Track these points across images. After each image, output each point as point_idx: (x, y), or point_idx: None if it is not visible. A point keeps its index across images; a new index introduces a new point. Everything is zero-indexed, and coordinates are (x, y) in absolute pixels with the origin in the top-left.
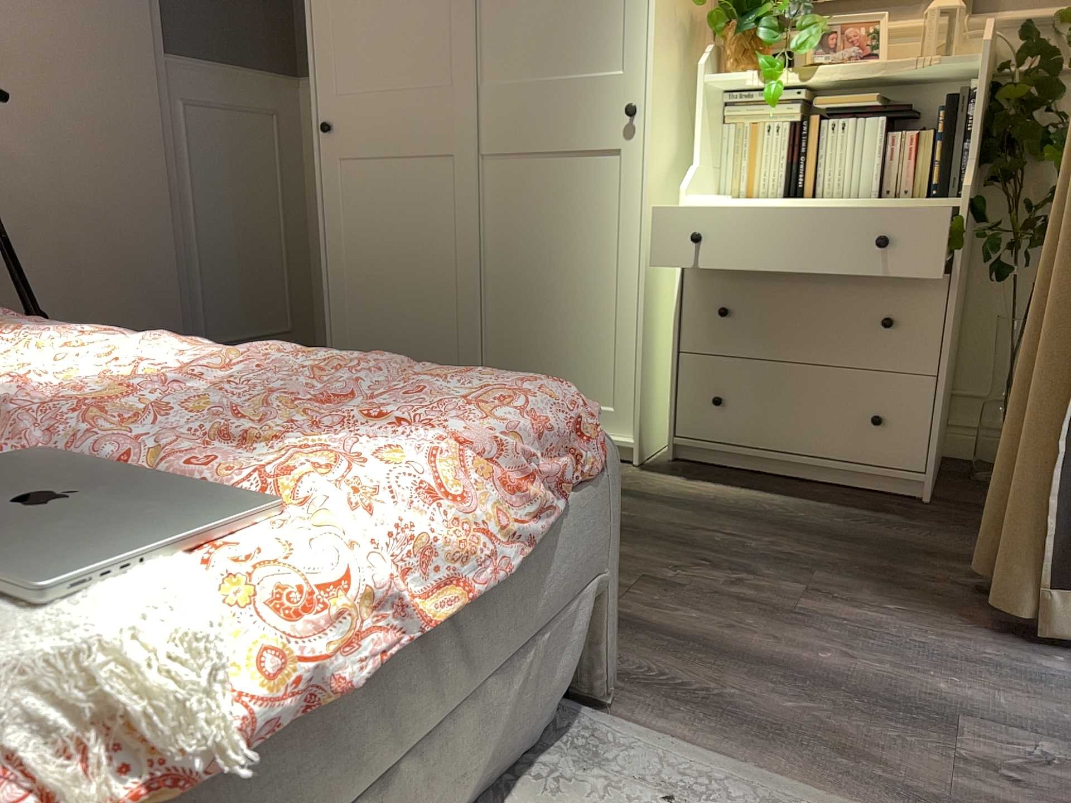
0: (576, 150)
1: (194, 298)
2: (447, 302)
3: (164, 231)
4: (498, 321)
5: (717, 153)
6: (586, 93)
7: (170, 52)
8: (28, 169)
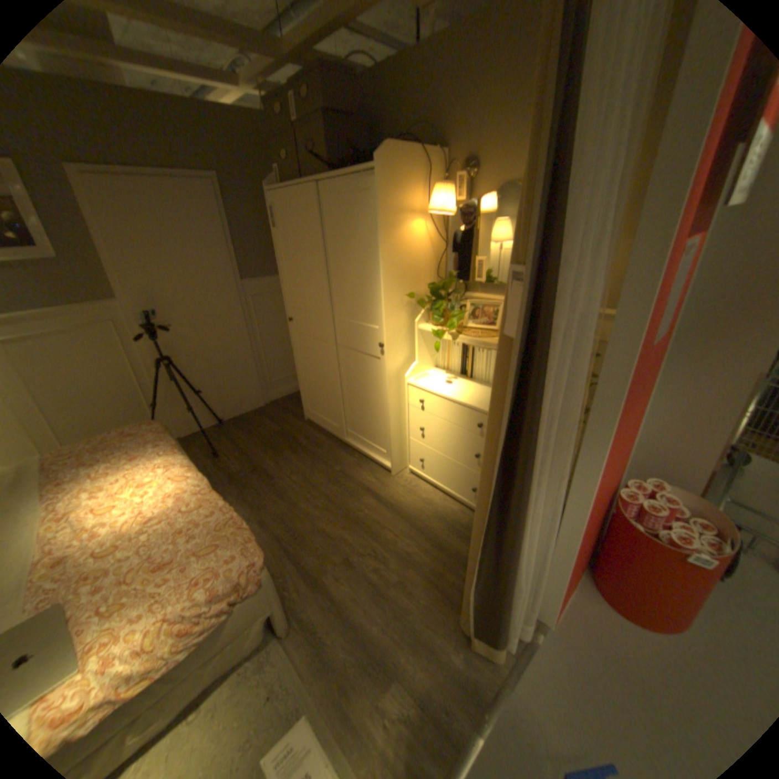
0: (366, 354)
1: (262, 369)
2: (332, 396)
3: (245, 349)
4: (349, 407)
5: (433, 351)
6: (367, 333)
7: (242, 279)
8: (189, 340)
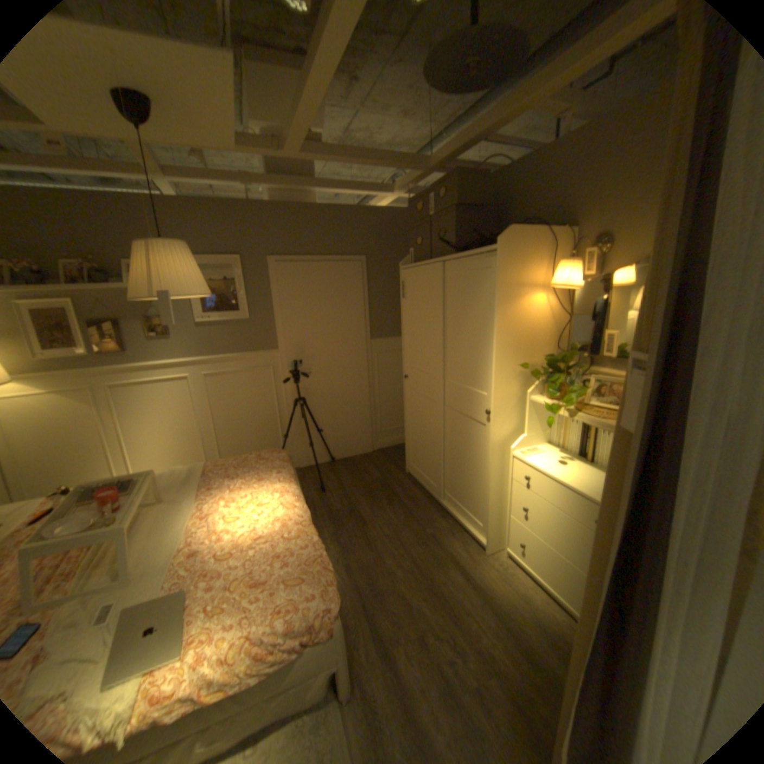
0: (472, 419)
1: (375, 417)
2: (434, 454)
3: (364, 398)
4: (449, 469)
5: (548, 425)
6: (475, 398)
7: (372, 339)
8: (322, 386)
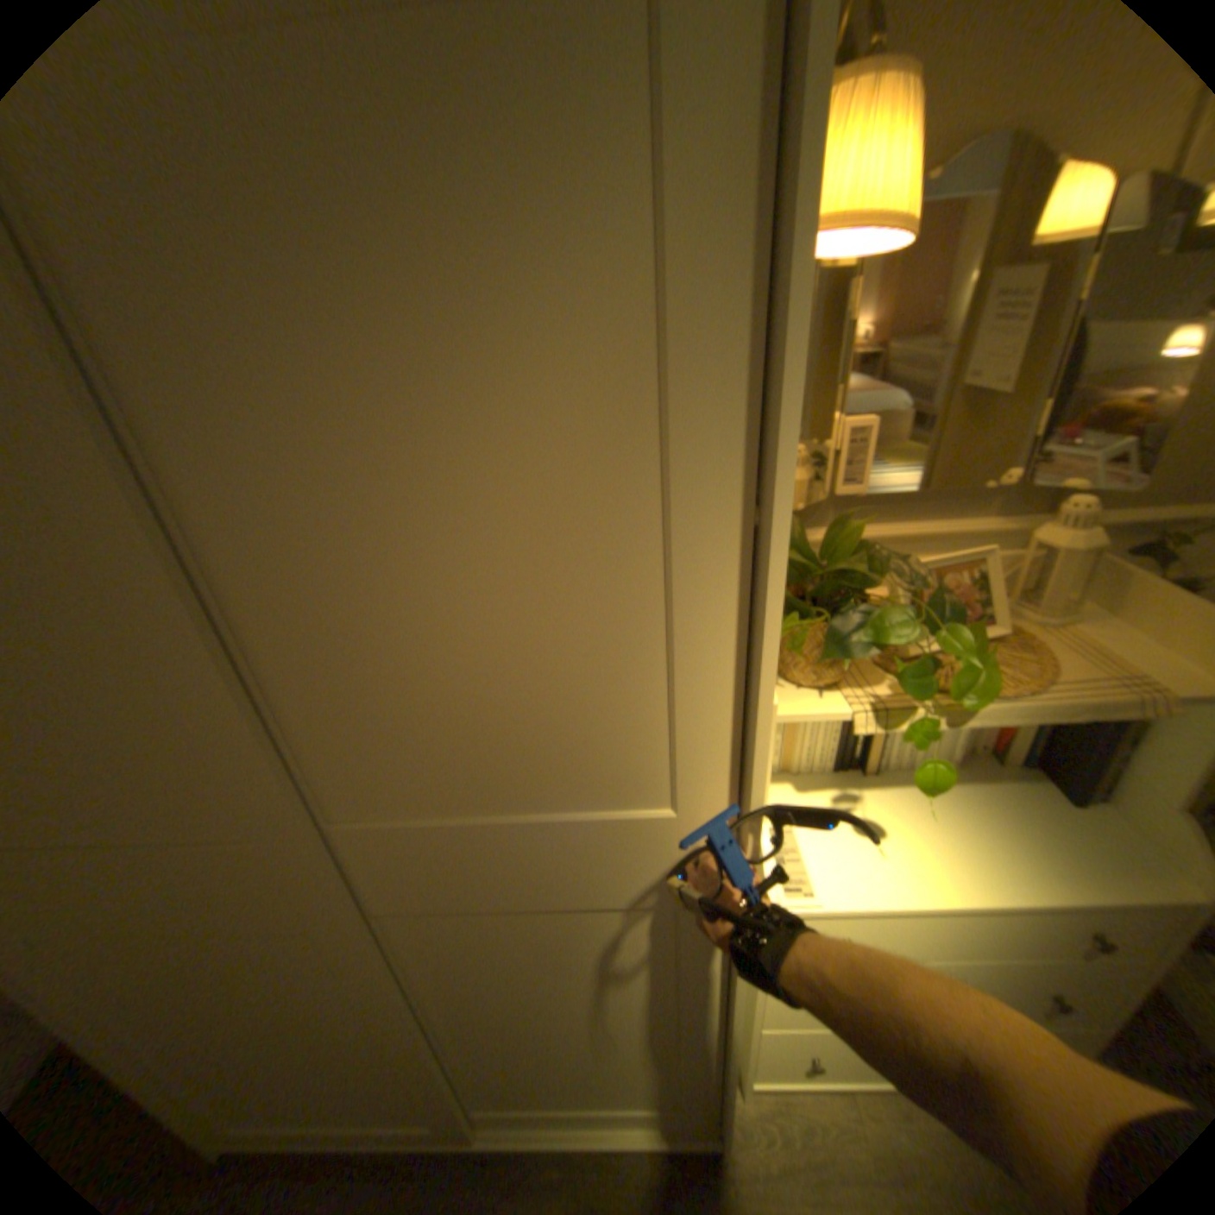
0: (579, 910)
1: None
2: (368, 1072)
3: None
4: (469, 1067)
5: None
6: (592, 842)
7: None
8: None
